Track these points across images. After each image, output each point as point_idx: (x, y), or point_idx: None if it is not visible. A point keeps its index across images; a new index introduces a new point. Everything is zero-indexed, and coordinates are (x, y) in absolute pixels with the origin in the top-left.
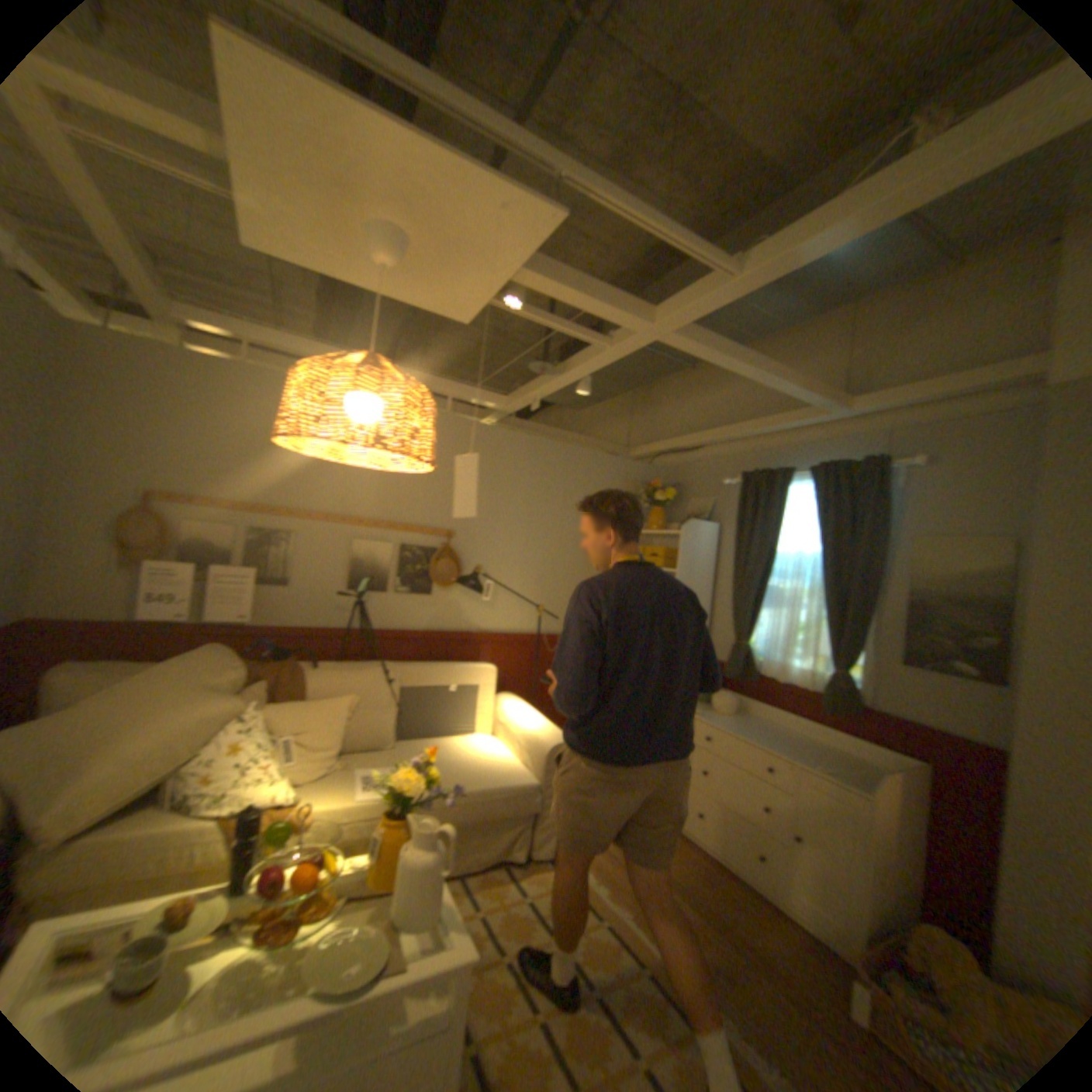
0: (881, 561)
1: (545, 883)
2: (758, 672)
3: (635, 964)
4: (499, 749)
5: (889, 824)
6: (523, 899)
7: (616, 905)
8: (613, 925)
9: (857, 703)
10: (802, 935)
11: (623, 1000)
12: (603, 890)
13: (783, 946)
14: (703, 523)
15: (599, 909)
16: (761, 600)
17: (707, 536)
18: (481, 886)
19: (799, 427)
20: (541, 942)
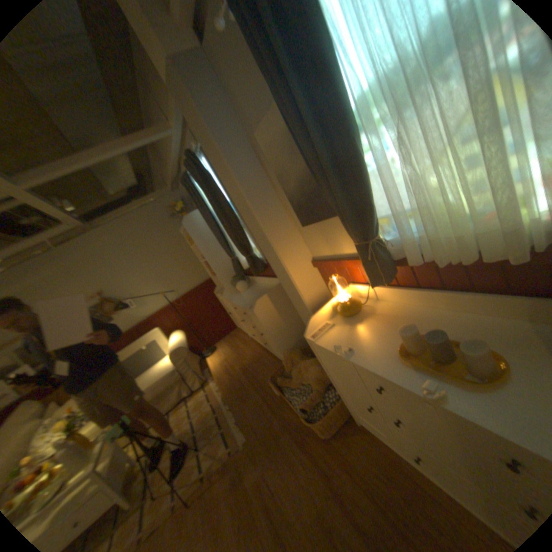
0: (223, 201)
1: (196, 399)
2: (244, 266)
3: (212, 415)
4: (169, 360)
5: (270, 317)
6: (186, 410)
7: (218, 392)
8: (212, 403)
9: (260, 266)
10: (282, 365)
11: (202, 432)
12: (216, 389)
13: (271, 375)
14: (192, 214)
15: (211, 399)
16: (226, 236)
17: (199, 218)
18: (174, 413)
19: (179, 145)
20: (184, 425)
